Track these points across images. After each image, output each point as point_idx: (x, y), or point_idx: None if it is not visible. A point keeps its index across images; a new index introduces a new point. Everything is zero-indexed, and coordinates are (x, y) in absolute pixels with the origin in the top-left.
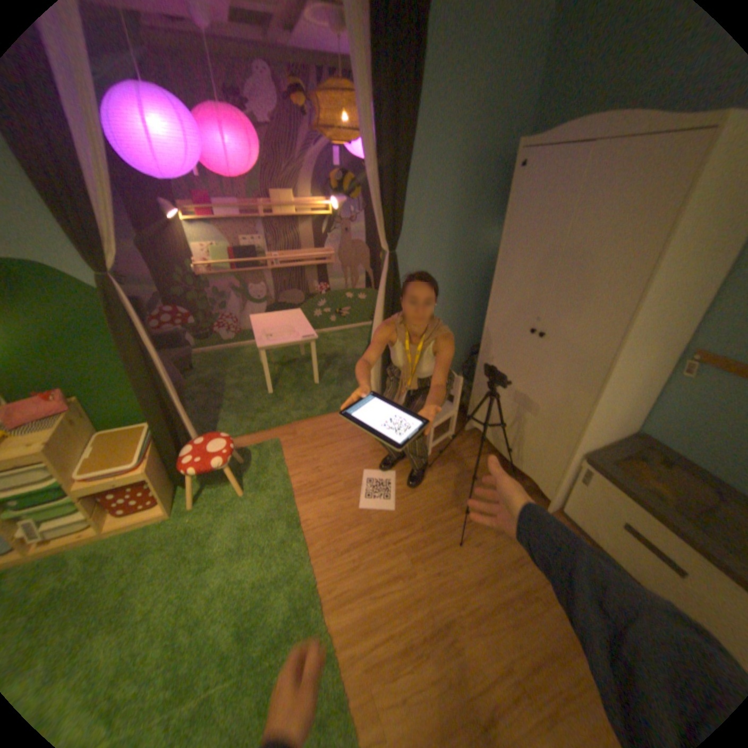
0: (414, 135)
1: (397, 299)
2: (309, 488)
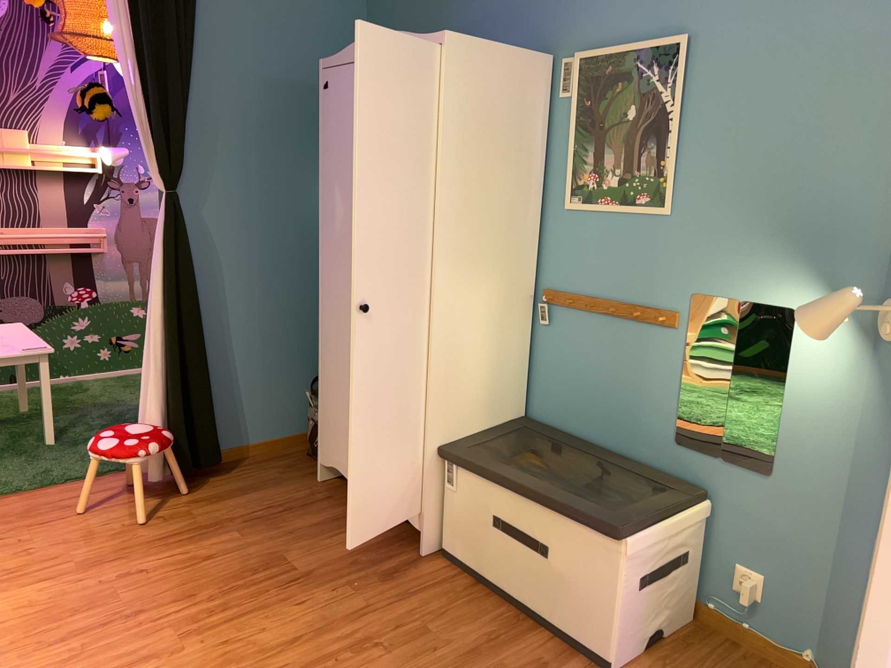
0: (192, 46)
1: (183, 258)
2: (4, 577)
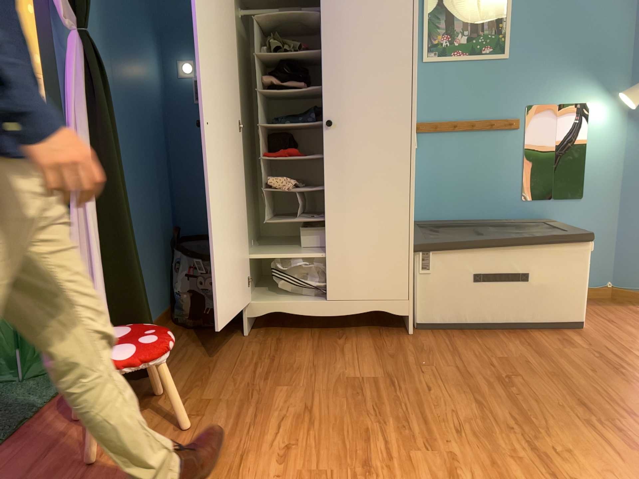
0: None
1: (111, 114)
2: None
